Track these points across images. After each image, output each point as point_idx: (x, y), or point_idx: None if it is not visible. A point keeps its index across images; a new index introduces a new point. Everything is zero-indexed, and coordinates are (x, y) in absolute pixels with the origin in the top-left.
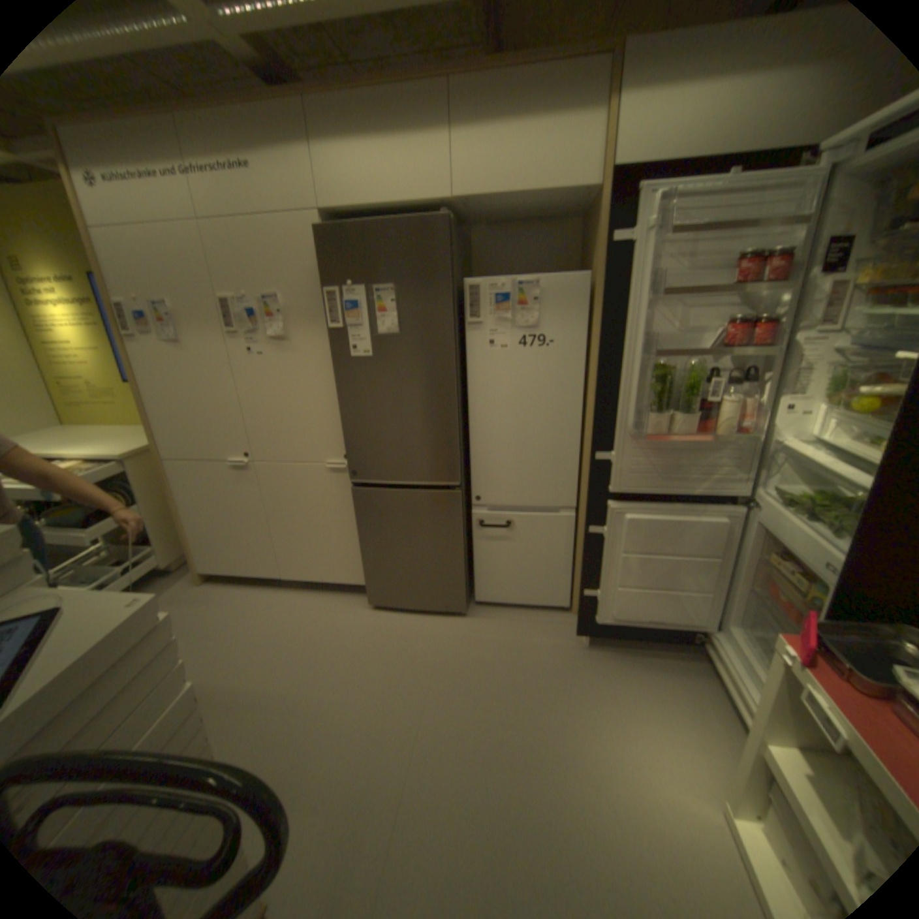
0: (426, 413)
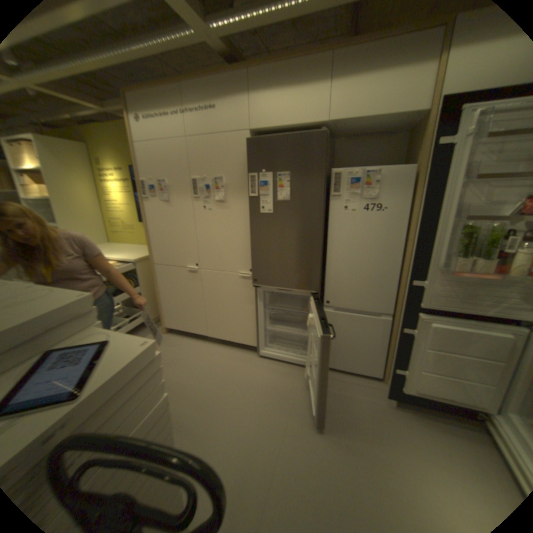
0: (302, 248)
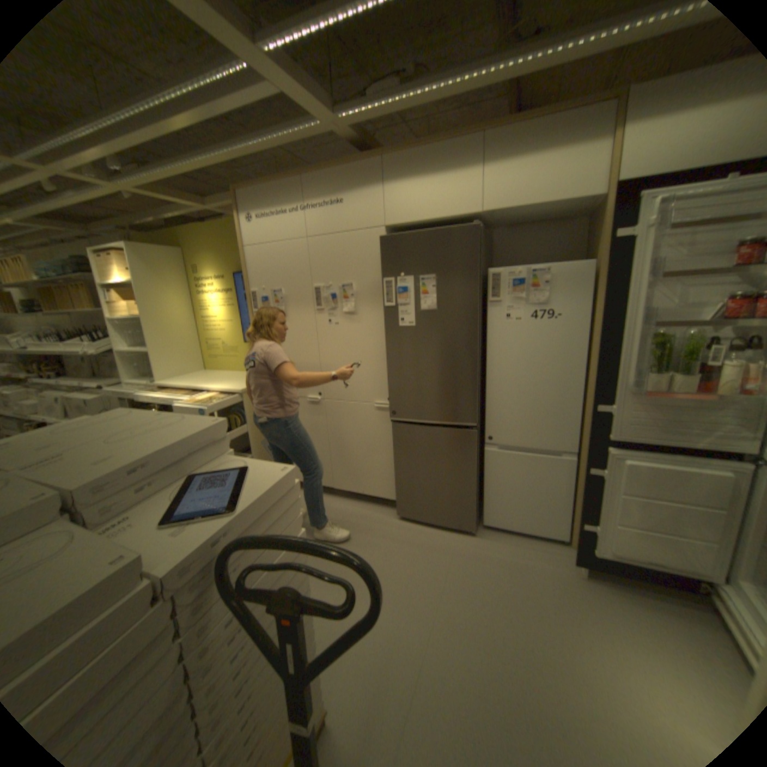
0: (453, 369)
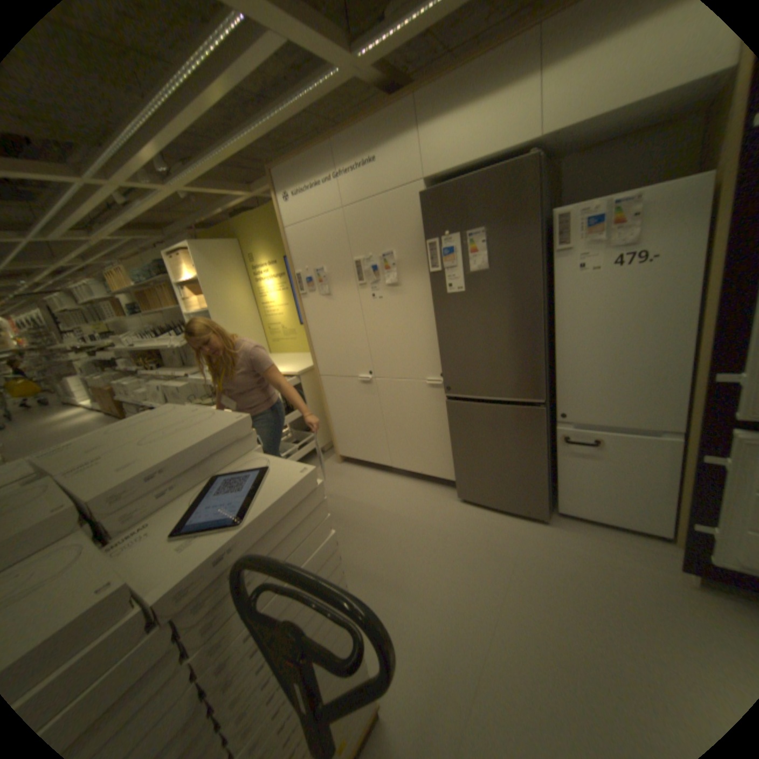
0: (512, 337)
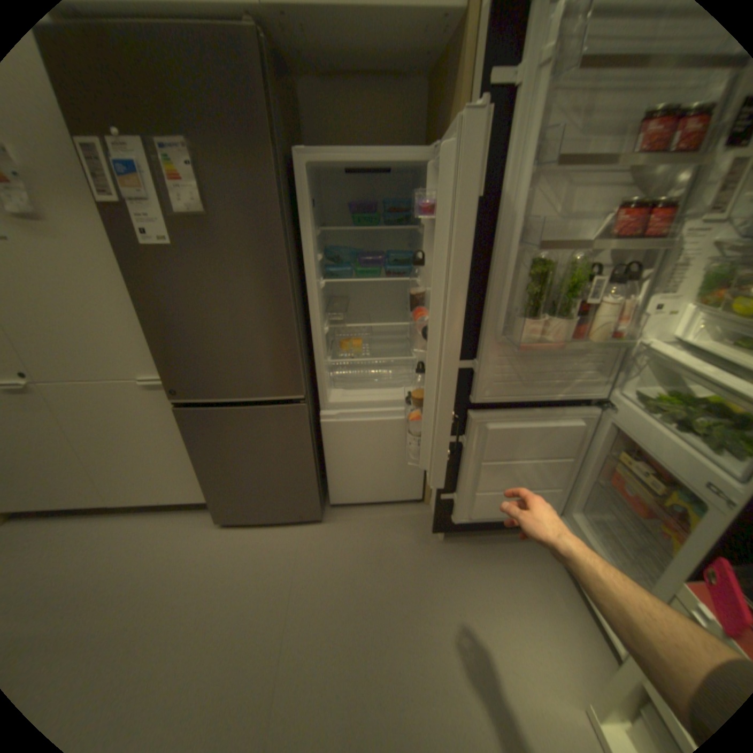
0: (255, 318)
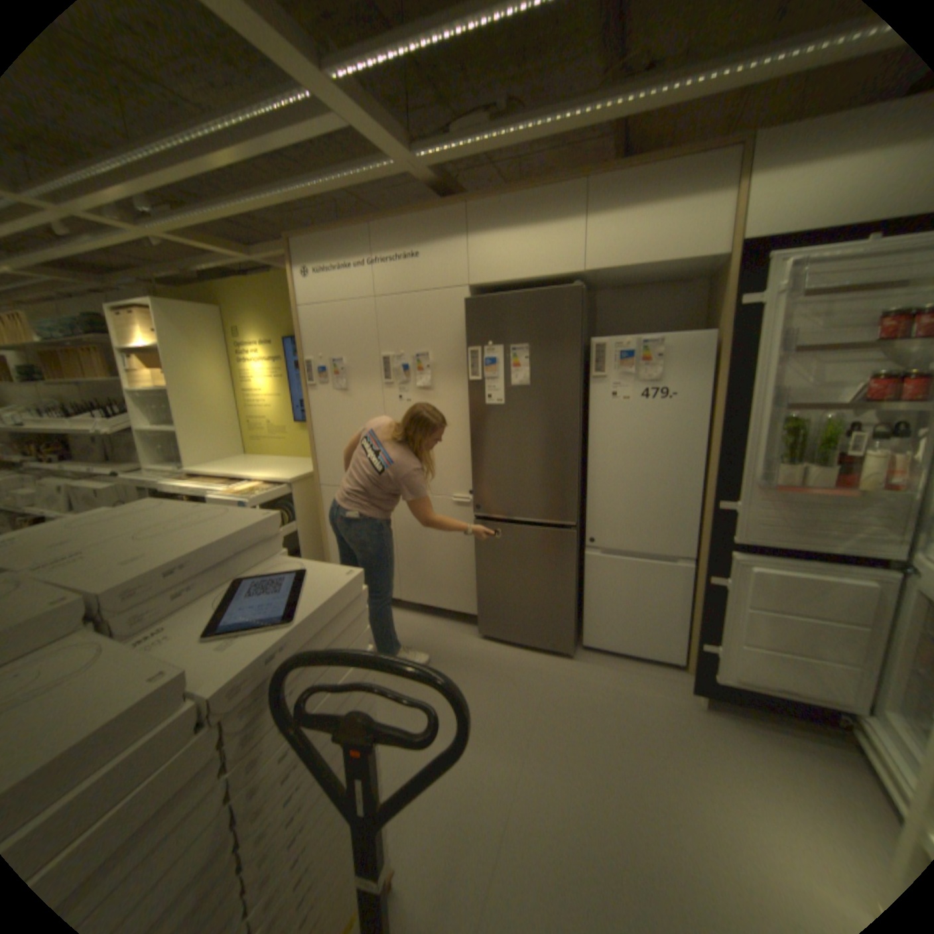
0: (548, 456)
